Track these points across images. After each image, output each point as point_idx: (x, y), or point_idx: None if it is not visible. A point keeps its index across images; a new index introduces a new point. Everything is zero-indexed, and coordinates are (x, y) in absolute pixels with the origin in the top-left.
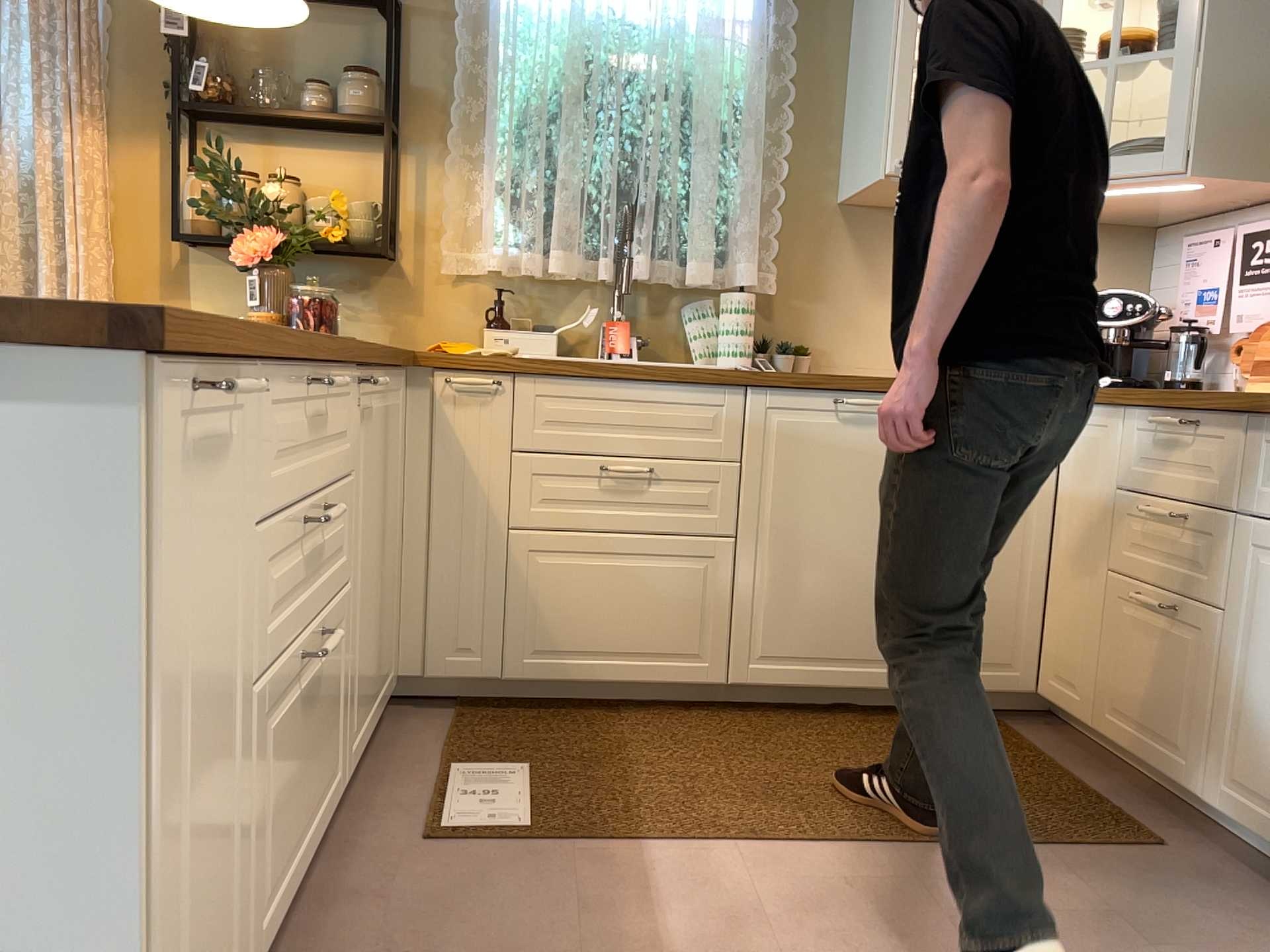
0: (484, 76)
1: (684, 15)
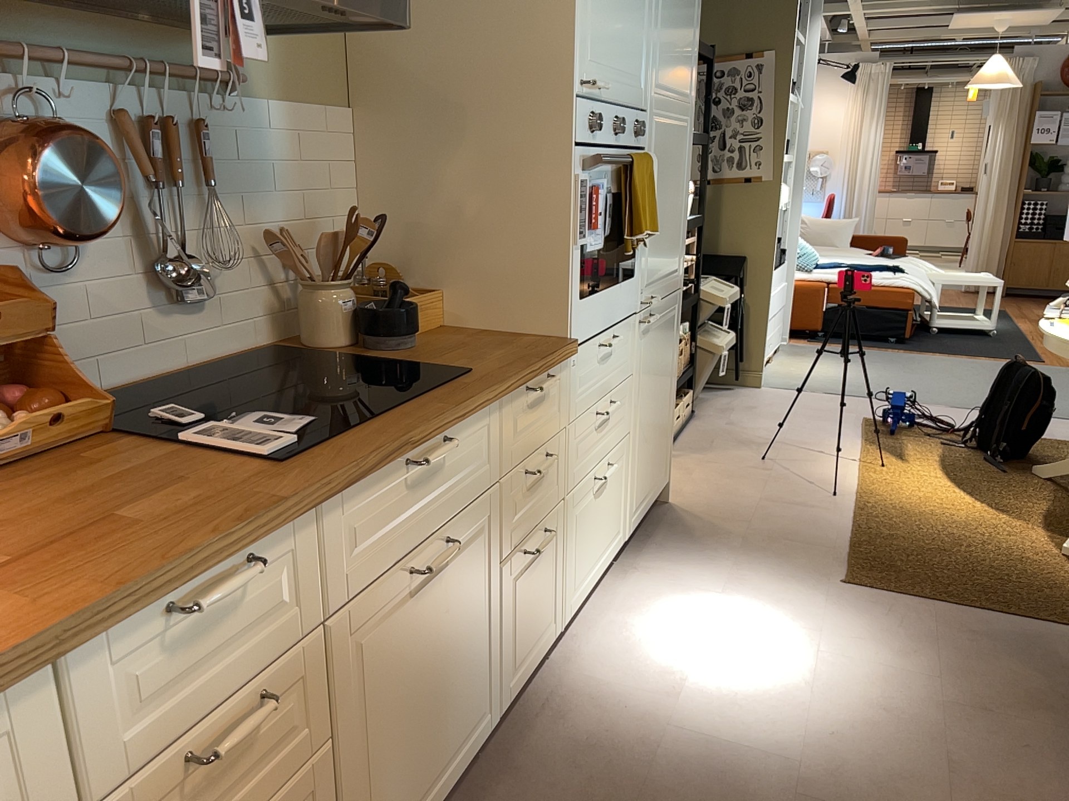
0: None
1: None
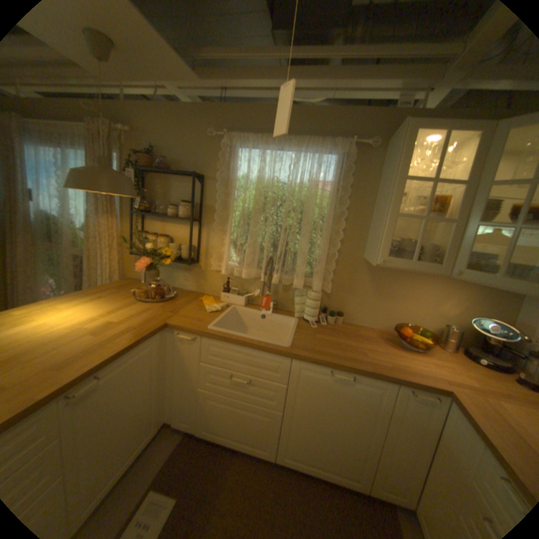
0: (228, 201)
1: (302, 180)
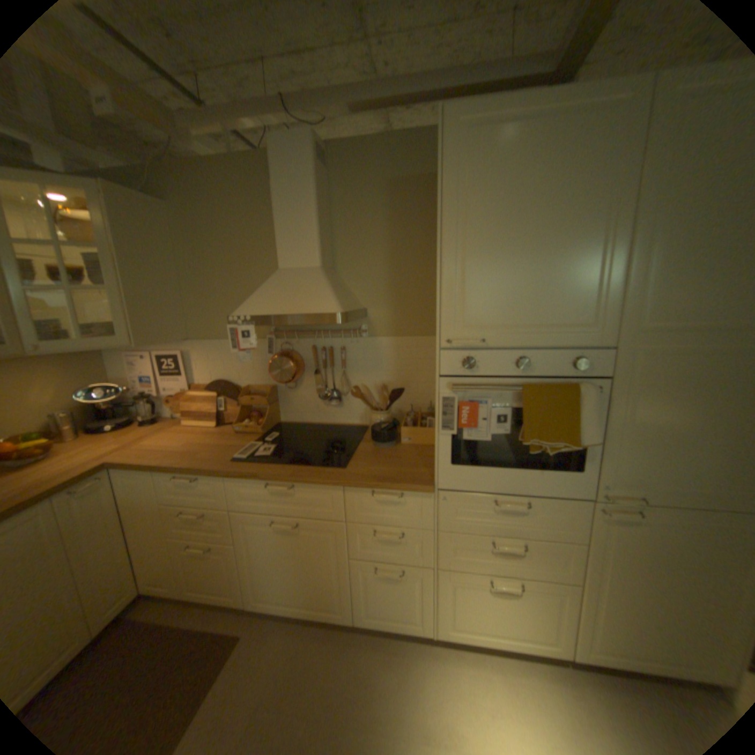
0: None
1: None
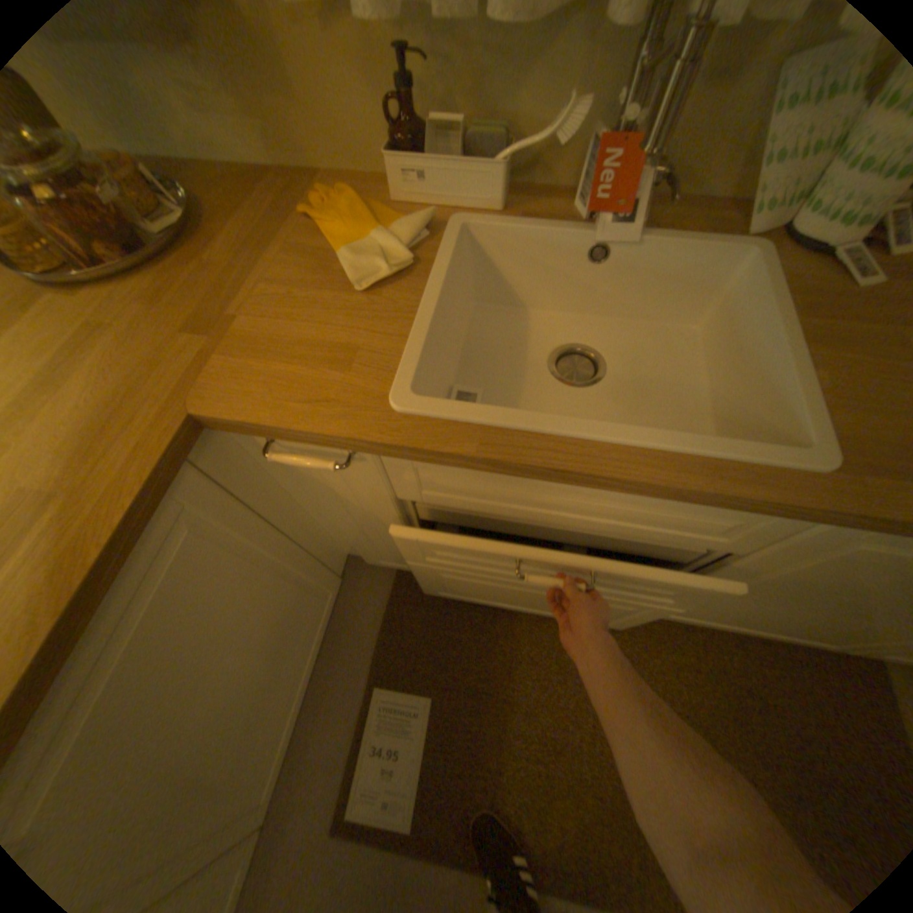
0: None
1: None
